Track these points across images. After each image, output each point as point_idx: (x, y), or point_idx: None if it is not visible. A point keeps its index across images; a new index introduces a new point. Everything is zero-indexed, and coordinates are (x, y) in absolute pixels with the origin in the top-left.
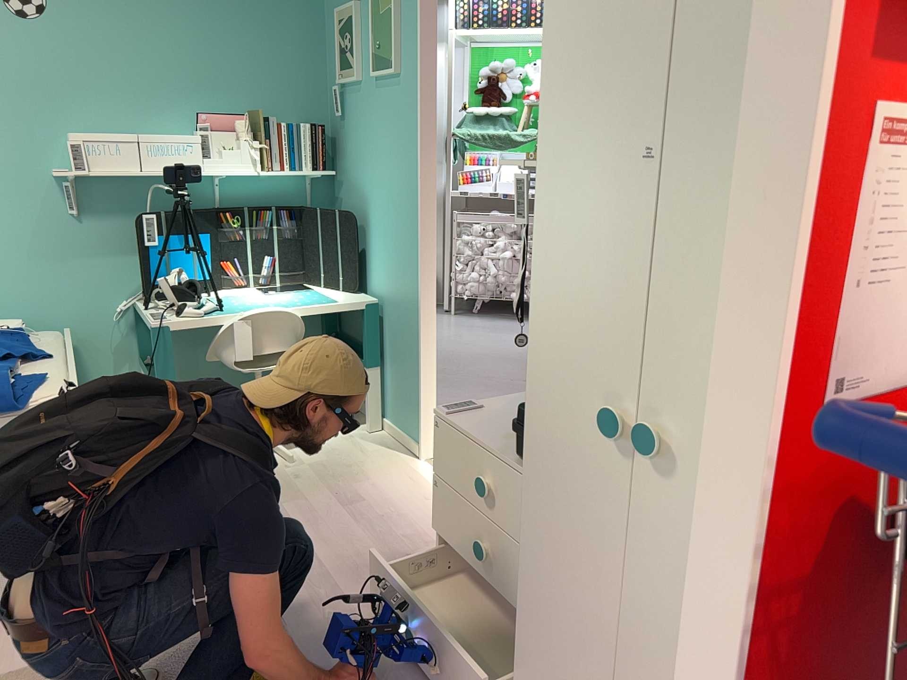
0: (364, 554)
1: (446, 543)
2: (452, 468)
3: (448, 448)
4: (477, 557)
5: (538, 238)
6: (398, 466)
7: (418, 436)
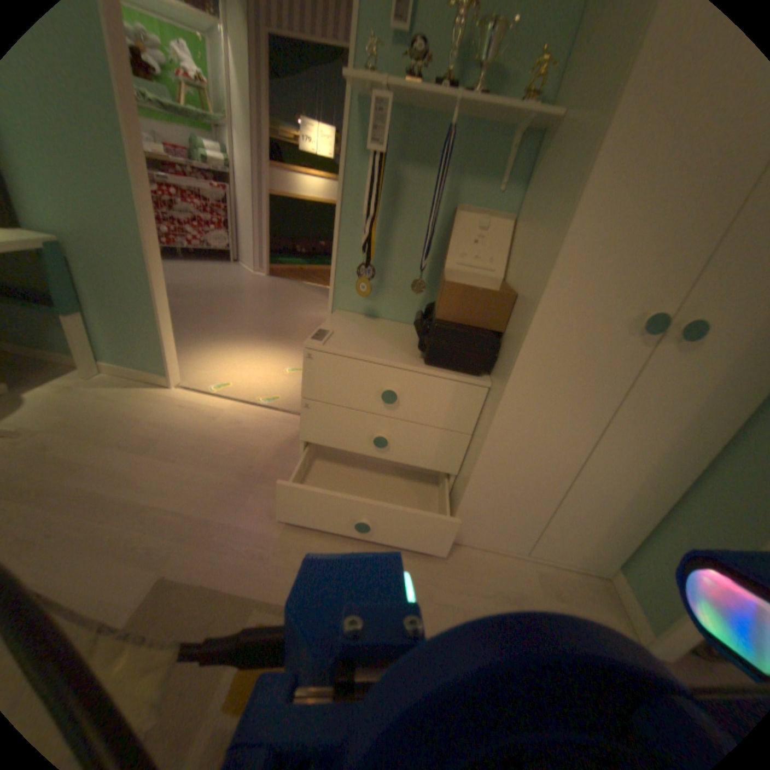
0: (214, 485)
1: (322, 446)
2: (335, 390)
3: (330, 375)
4: (376, 447)
5: (601, 164)
6: (155, 400)
7: (163, 369)
